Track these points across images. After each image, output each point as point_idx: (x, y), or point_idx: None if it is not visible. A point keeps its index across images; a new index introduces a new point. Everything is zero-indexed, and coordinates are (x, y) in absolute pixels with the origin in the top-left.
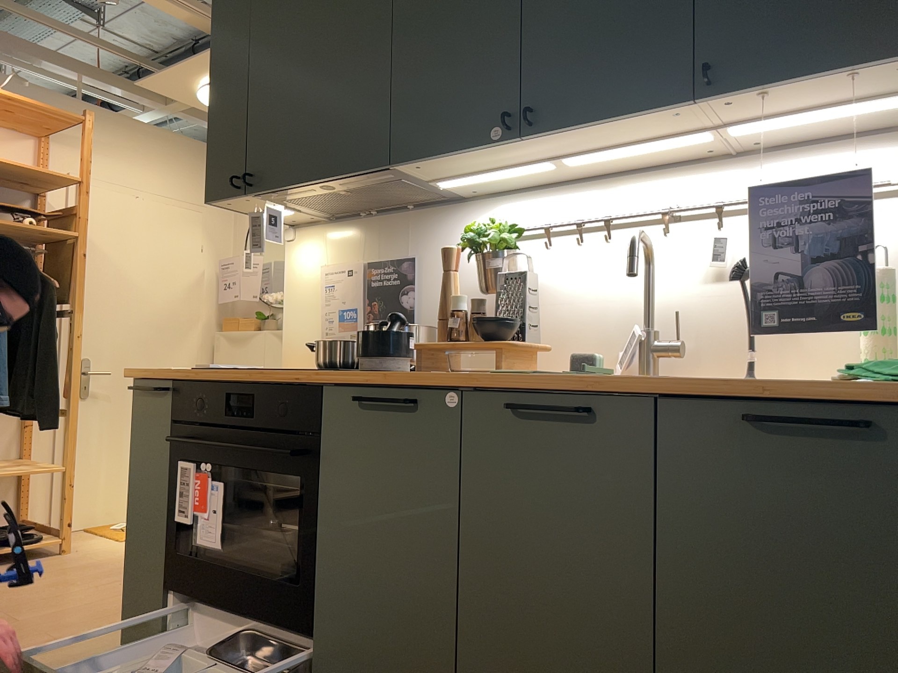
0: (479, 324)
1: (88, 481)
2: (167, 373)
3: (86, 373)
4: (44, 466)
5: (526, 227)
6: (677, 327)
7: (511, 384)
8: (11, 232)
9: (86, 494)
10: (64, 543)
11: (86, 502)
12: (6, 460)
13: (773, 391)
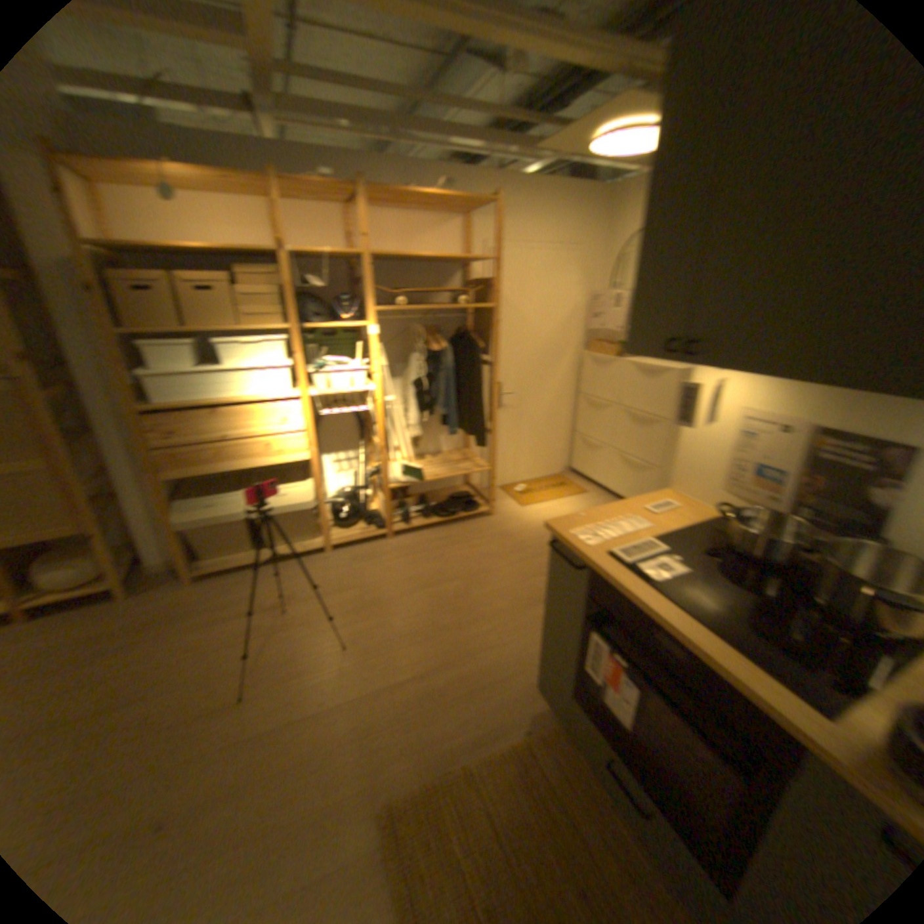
0: None
1: (499, 460)
2: (584, 559)
3: (497, 394)
4: (476, 466)
5: None
6: None
7: None
8: (446, 309)
9: (499, 467)
10: (490, 511)
11: (499, 472)
12: (455, 452)
13: None
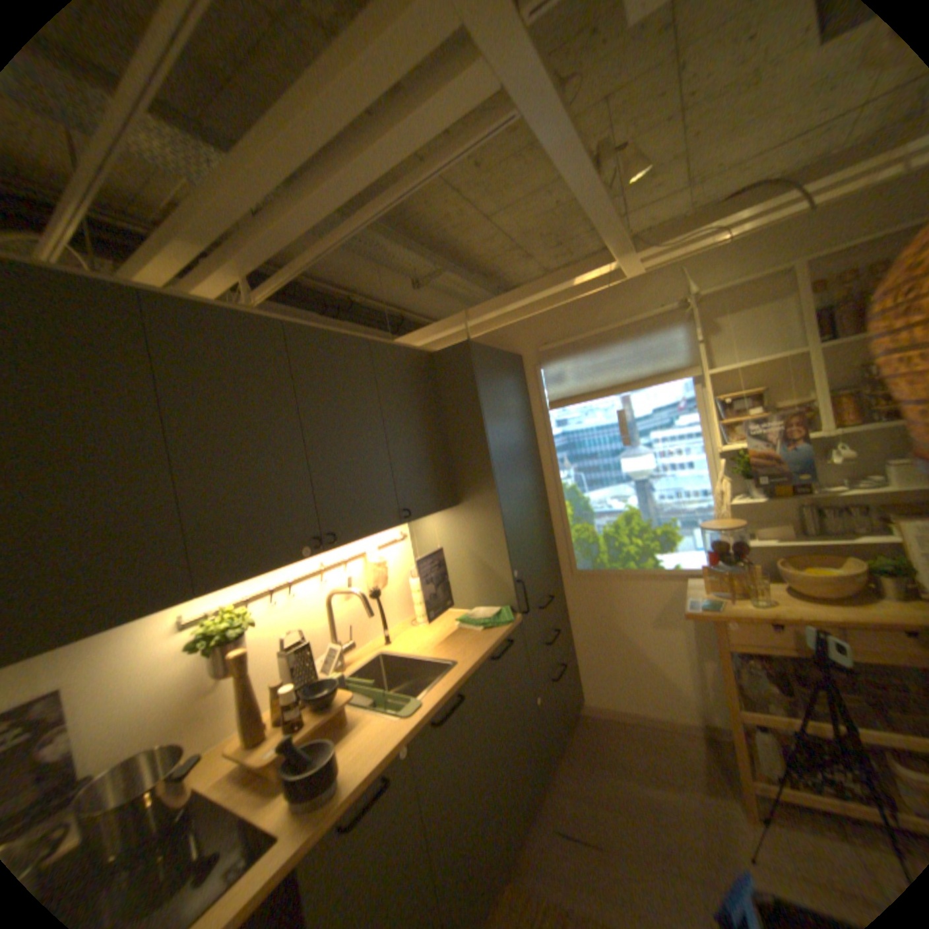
0: (307, 702)
1: None
2: None
3: None
4: None
5: (232, 606)
6: (351, 634)
7: (433, 712)
8: None
9: None
10: None
11: None
12: None
13: (496, 645)
